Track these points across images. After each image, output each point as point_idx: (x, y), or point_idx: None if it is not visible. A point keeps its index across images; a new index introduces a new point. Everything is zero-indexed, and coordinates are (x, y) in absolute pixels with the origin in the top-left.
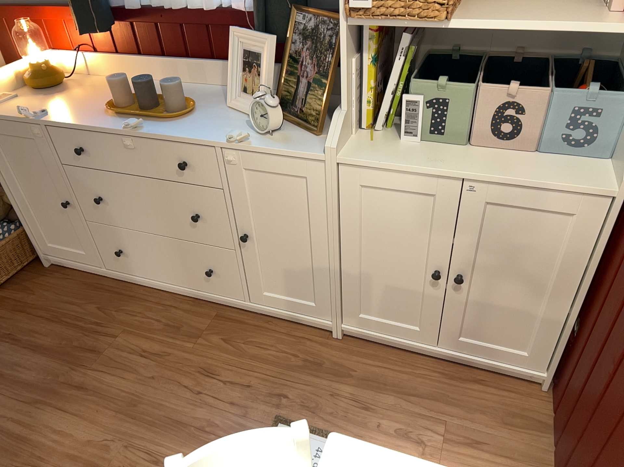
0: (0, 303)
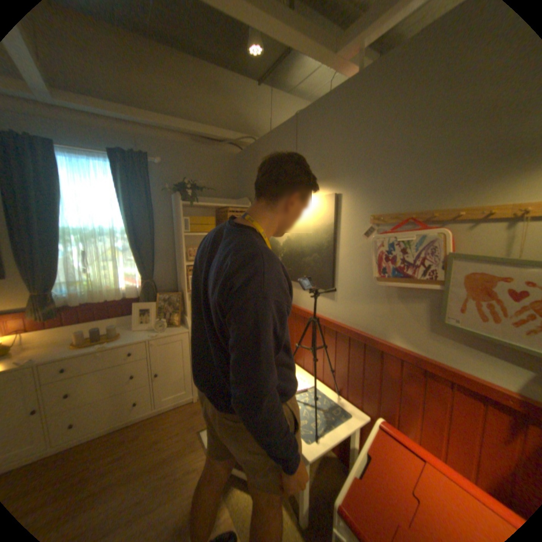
0: None
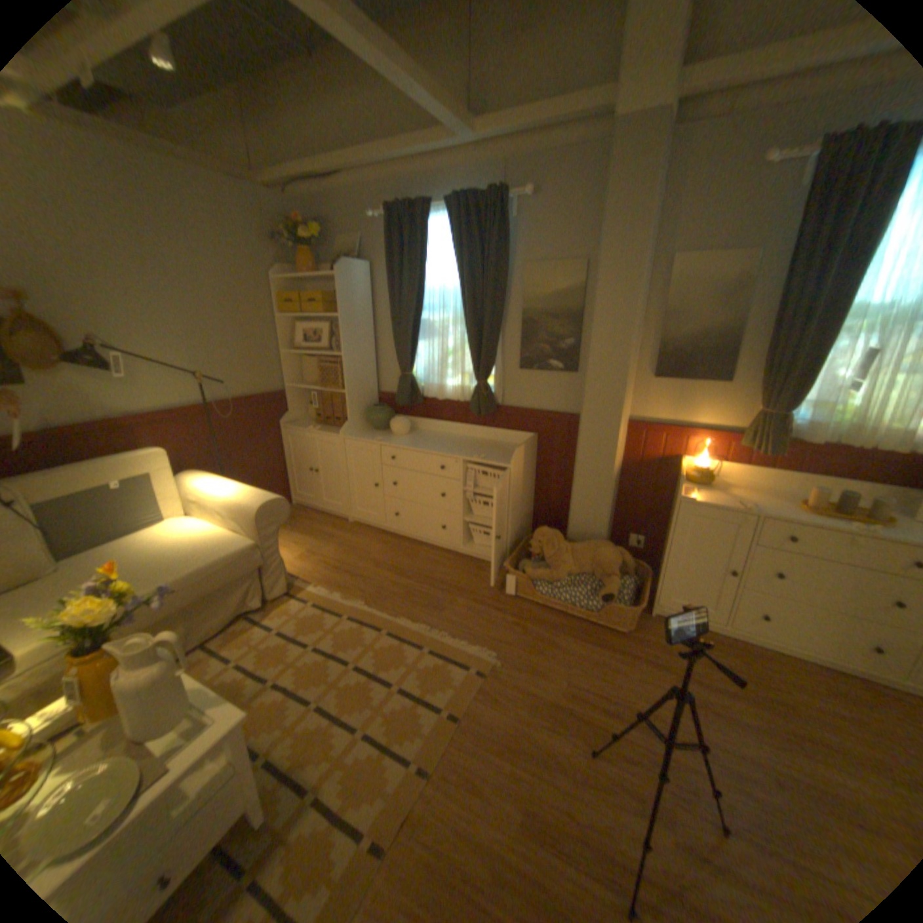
0: (641, 645)
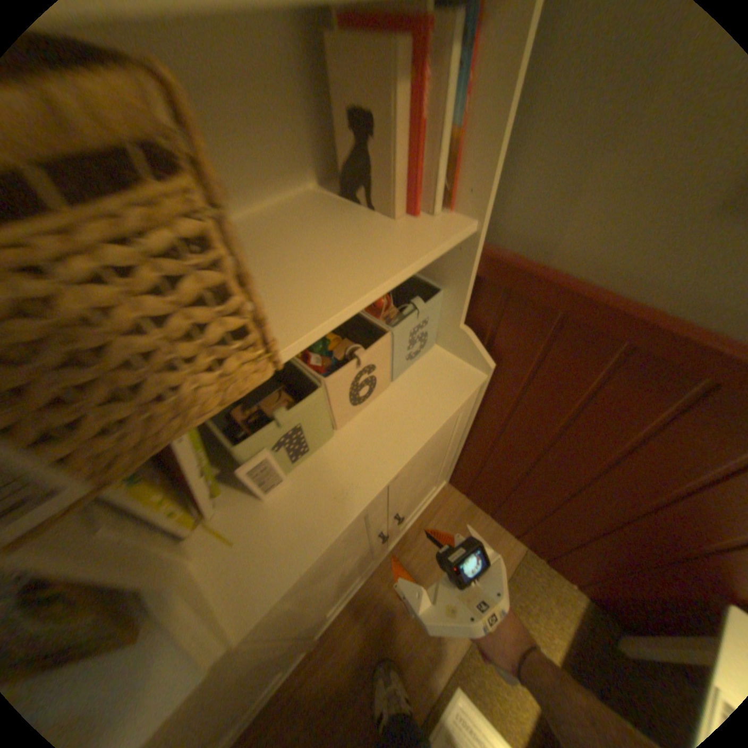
0: None
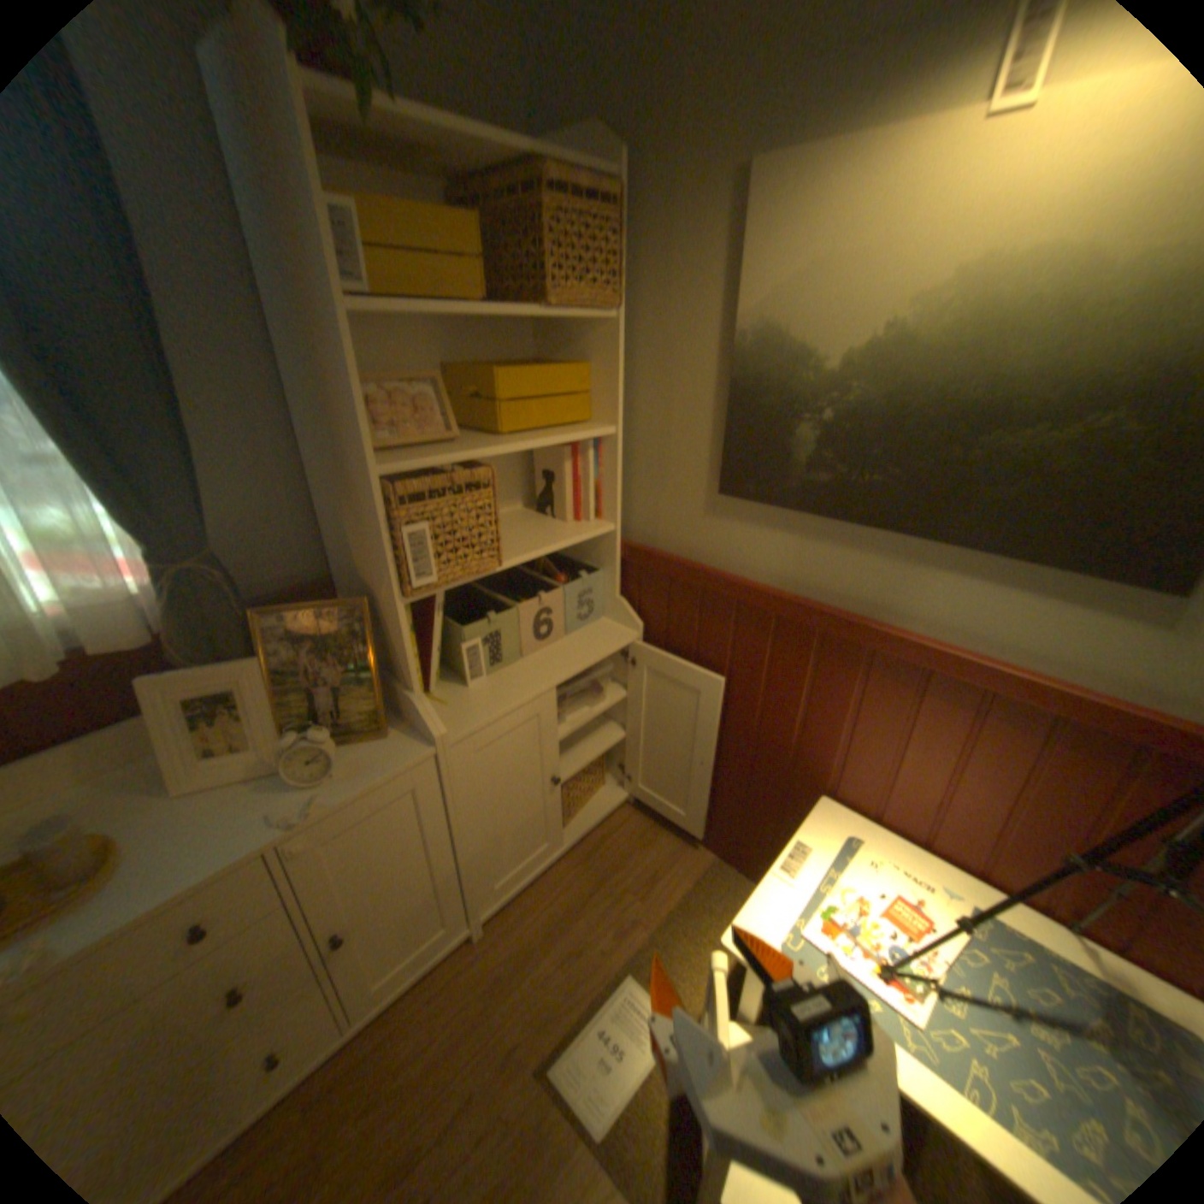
0: None
